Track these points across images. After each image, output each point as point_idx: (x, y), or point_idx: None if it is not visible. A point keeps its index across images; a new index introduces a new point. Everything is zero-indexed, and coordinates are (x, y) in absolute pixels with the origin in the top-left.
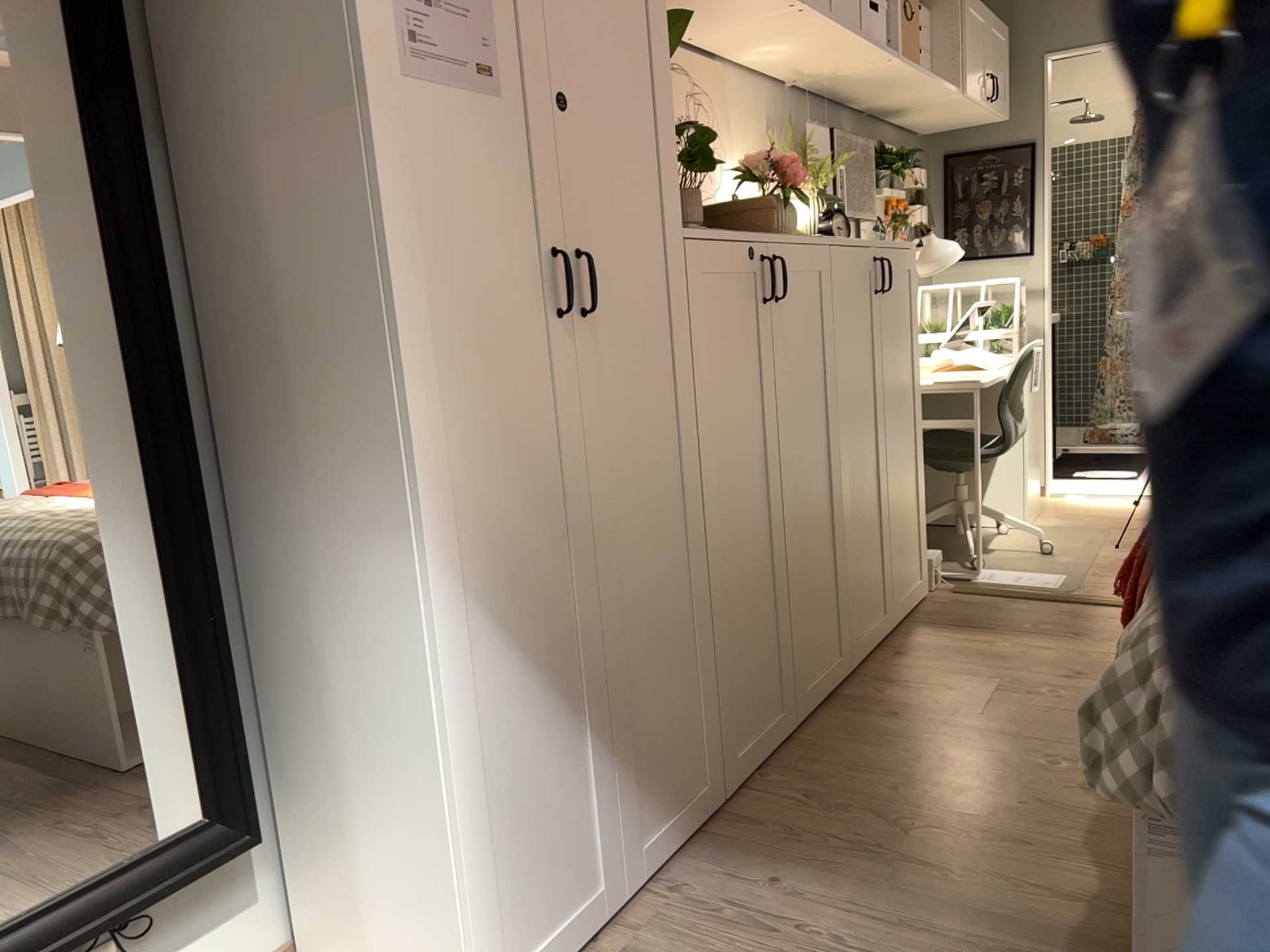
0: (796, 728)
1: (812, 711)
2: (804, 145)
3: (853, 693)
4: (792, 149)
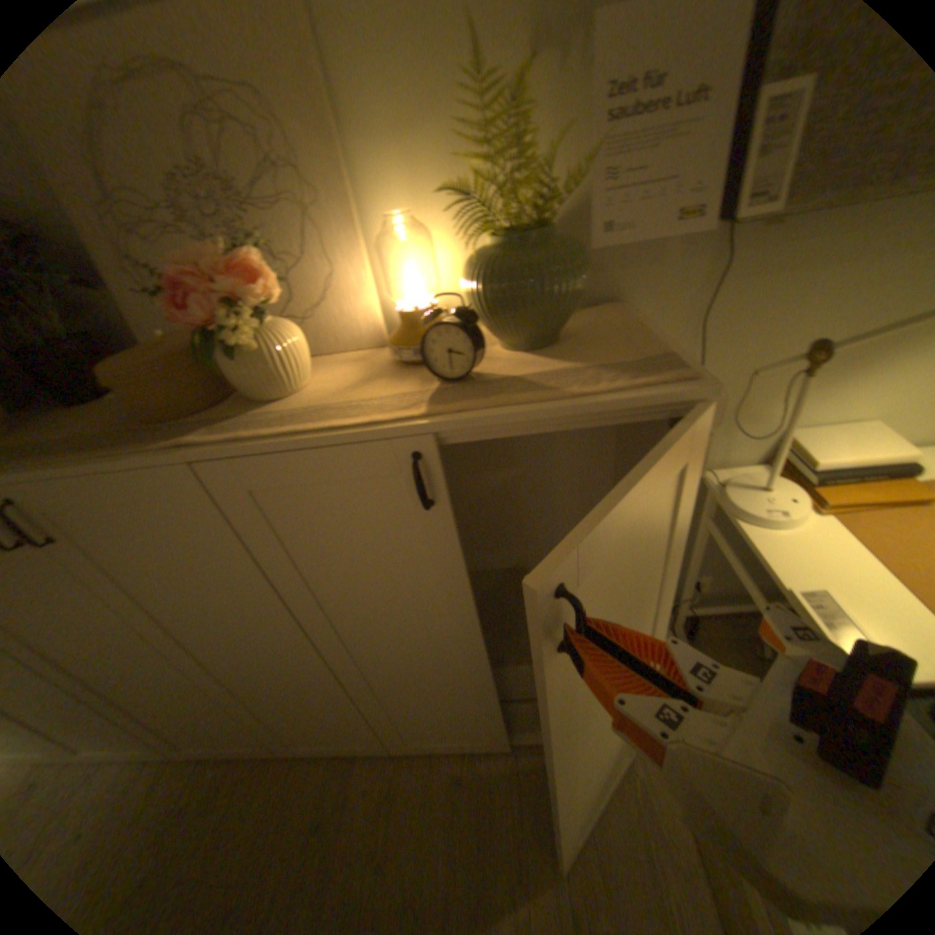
0: (283, 759)
1: (314, 758)
2: (525, 111)
3: (357, 777)
4: (503, 128)
